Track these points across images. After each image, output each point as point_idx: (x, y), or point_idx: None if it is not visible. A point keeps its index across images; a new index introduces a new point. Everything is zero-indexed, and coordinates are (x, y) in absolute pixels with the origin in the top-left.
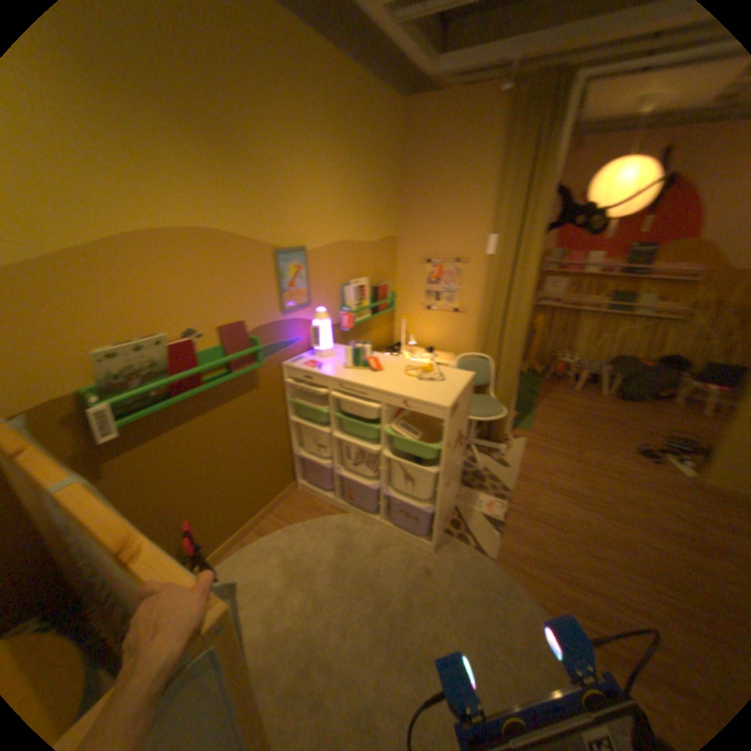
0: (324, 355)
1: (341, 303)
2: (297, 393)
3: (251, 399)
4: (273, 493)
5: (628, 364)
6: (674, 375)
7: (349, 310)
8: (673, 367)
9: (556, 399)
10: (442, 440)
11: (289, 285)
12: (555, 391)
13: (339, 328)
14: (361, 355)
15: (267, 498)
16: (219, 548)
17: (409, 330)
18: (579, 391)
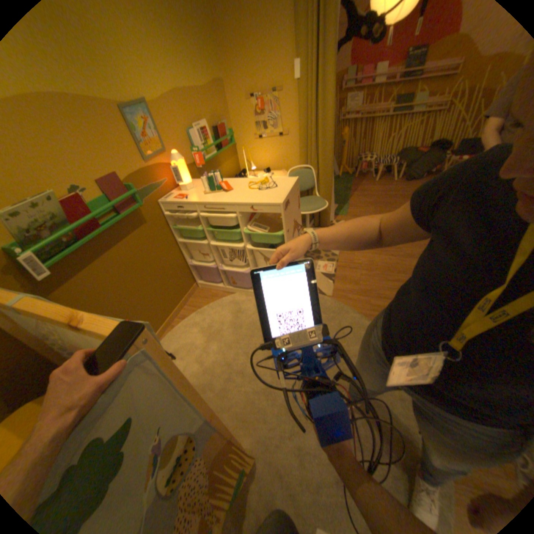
0: (188, 188)
1: (191, 145)
2: (177, 221)
3: (144, 231)
4: (183, 292)
5: (410, 153)
6: (440, 154)
7: (199, 149)
8: (440, 149)
9: (363, 190)
10: (284, 229)
11: (142, 135)
12: (362, 185)
13: (195, 166)
14: (214, 181)
15: (179, 296)
16: (157, 331)
17: (250, 157)
18: (378, 180)
